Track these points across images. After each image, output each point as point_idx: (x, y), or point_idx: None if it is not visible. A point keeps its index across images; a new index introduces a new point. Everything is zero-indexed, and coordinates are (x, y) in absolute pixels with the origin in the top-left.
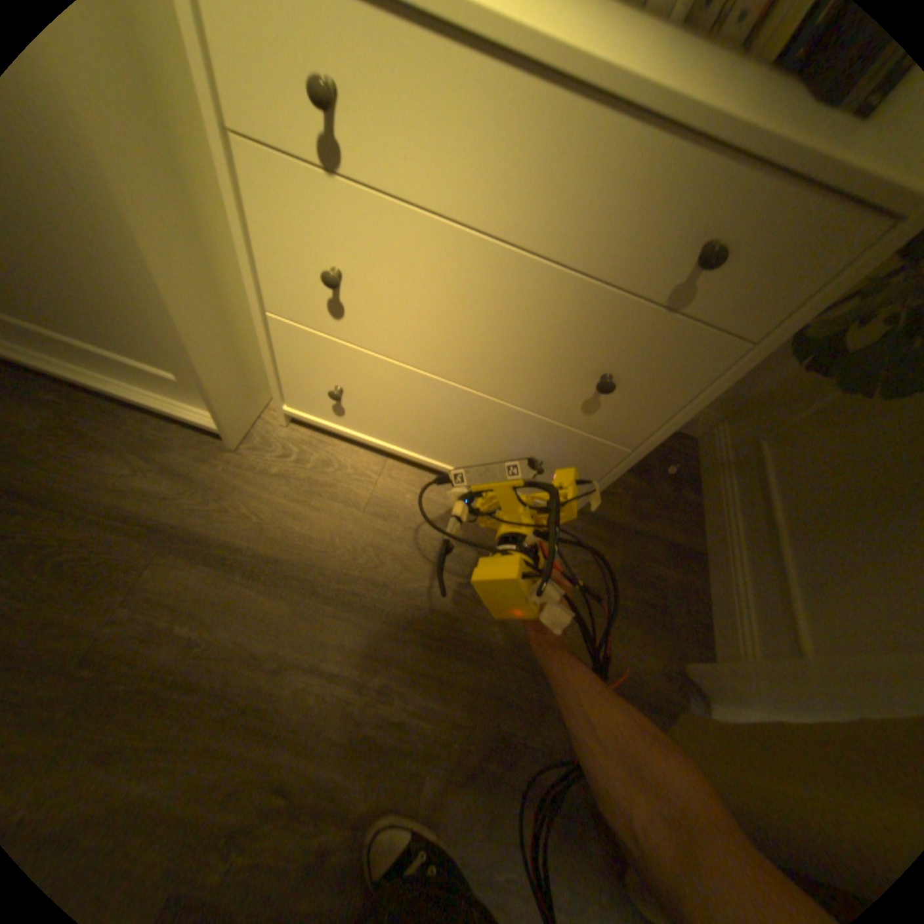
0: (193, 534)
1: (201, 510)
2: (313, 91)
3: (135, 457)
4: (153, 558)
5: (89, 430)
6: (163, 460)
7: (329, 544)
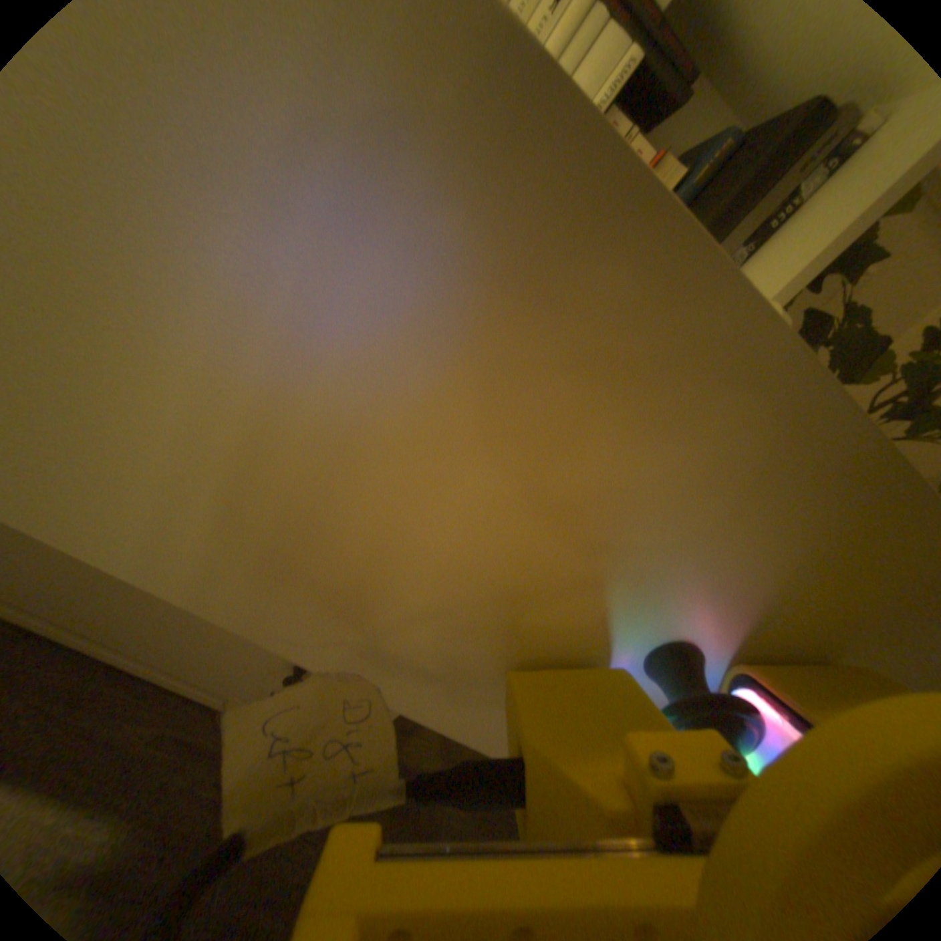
0: None
1: None
2: None
3: None
4: None
5: None
6: None
7: None
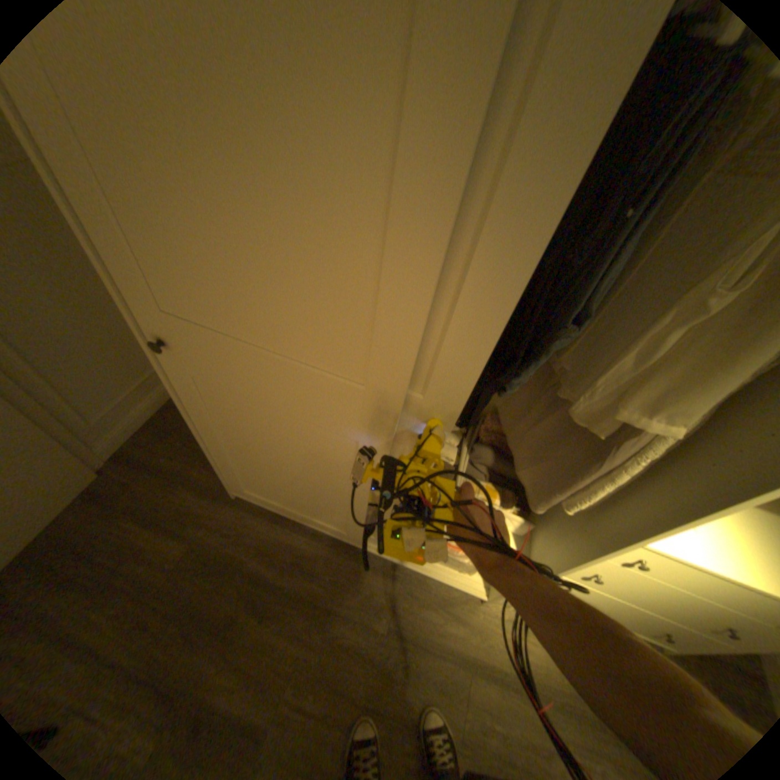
0: (483, 663)
1: (482, 647)
2: (640, 568)
3: (443, 611)
4: (471, 680)
5: (419, 594)
6: (455, 613)
7: (547, 670)
